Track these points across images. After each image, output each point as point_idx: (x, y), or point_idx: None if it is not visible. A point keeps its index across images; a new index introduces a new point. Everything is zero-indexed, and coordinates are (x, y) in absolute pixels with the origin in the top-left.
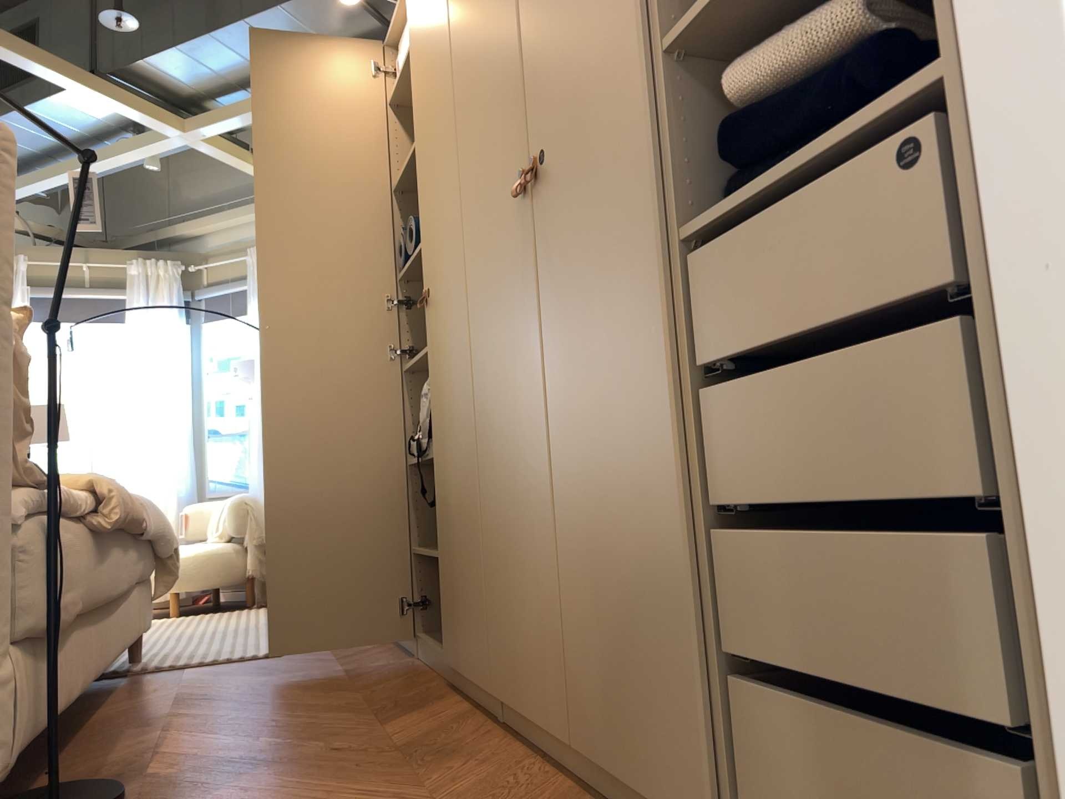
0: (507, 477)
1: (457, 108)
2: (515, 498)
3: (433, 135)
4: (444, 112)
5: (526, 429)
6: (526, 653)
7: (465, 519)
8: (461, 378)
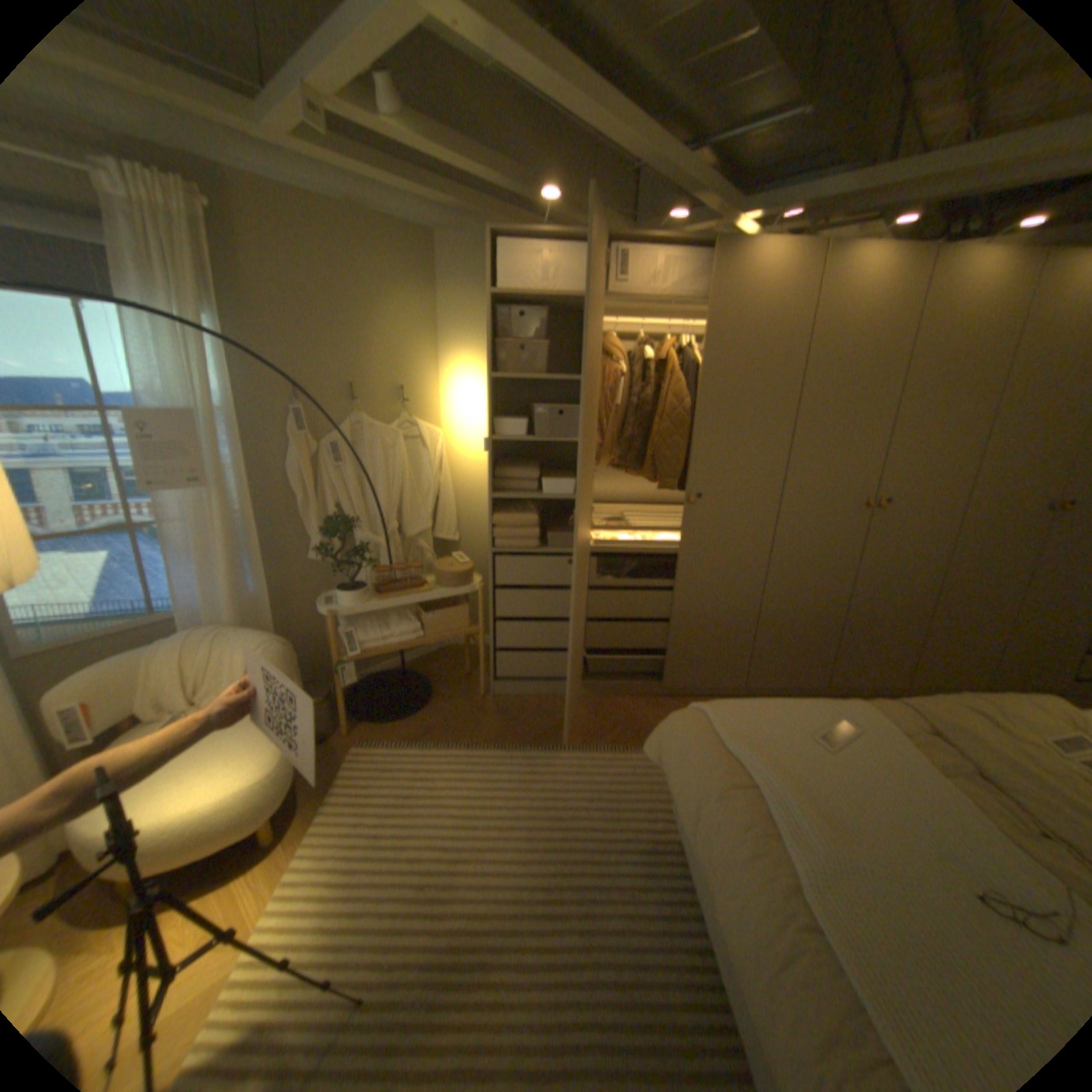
0: (972, 613)
1: (992, 419)
2: (977, 621)
3: (941, 407)
4: (971, 408)
5: (1003, 597)
6: (959, 674)
7: (898, 628)
8: (926, 562)
